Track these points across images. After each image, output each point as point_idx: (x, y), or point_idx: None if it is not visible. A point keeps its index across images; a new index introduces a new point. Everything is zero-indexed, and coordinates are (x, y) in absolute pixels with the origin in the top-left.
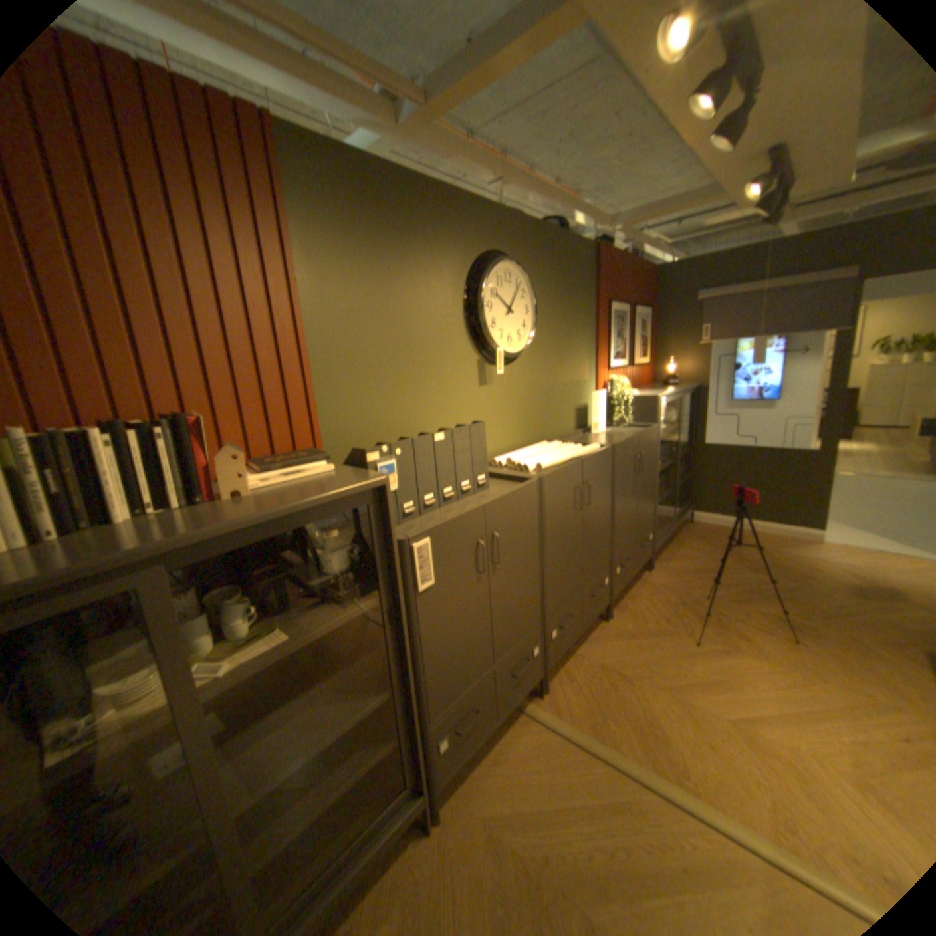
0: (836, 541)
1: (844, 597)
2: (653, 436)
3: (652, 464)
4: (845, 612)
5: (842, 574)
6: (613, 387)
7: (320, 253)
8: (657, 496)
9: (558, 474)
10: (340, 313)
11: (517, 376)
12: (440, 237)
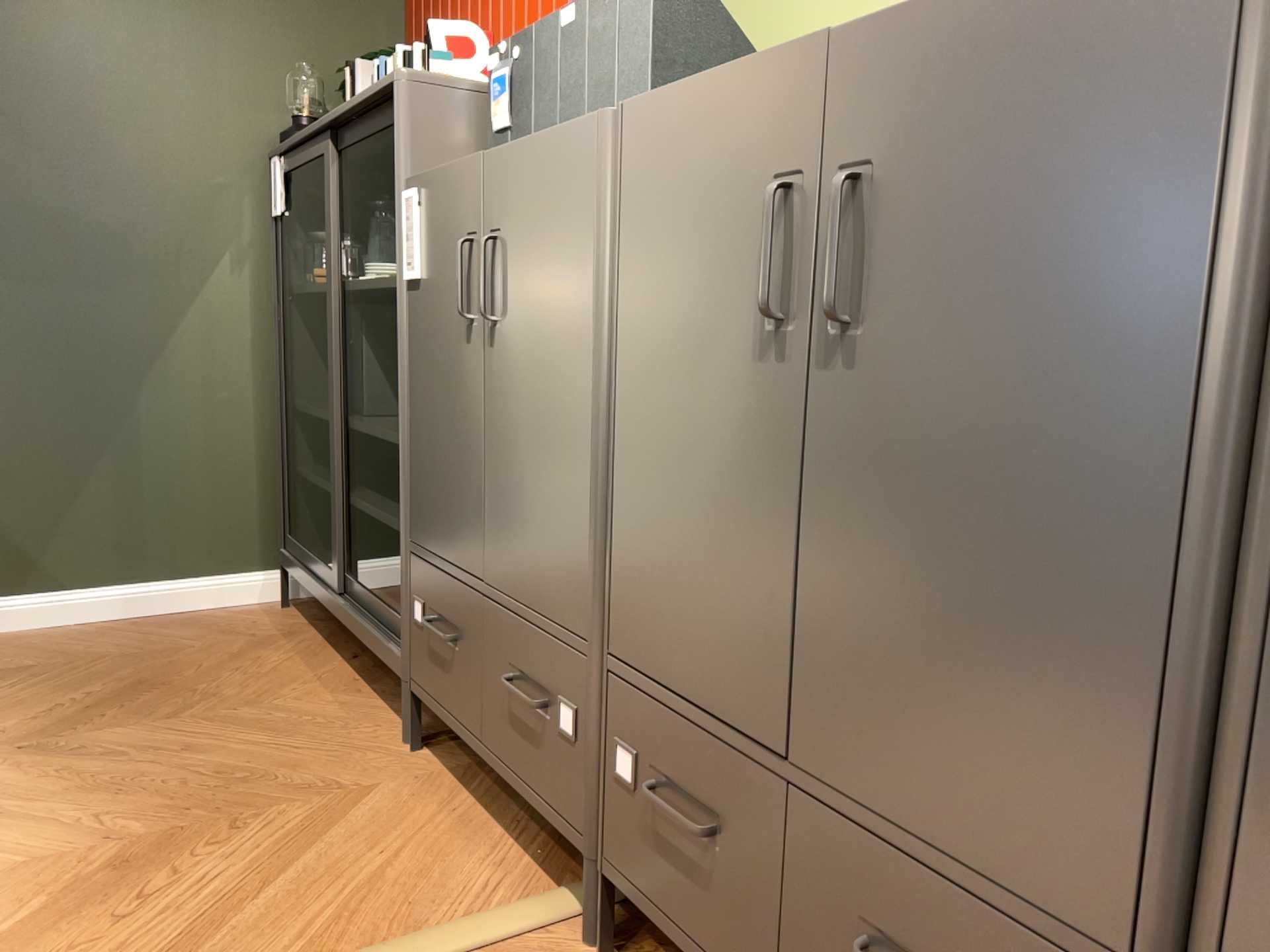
0: None
1: None
2: None
3: None
4: None
5: None
6: None
7: None
8: None
9: (678, 102)
10: None
11: None
12: None
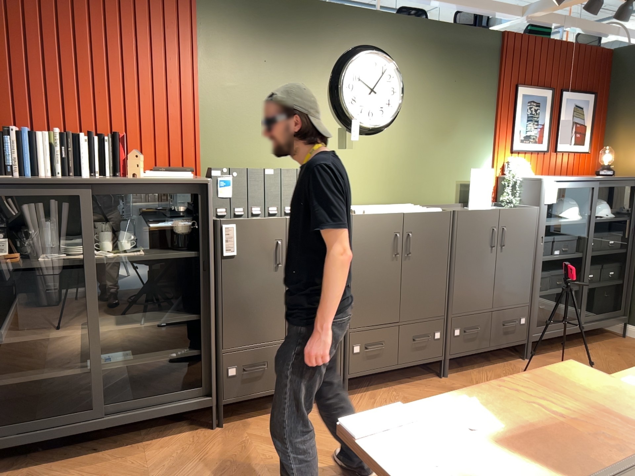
0: None
1: None
2: (529, 217)
3: (527, 244)
4: None
5: None
6: (510, 168)
7: (217, 53)
8: (538, 281)
9: (371, 217)
10: (226, 89)
11: (383, 145)
12: (312, 39)
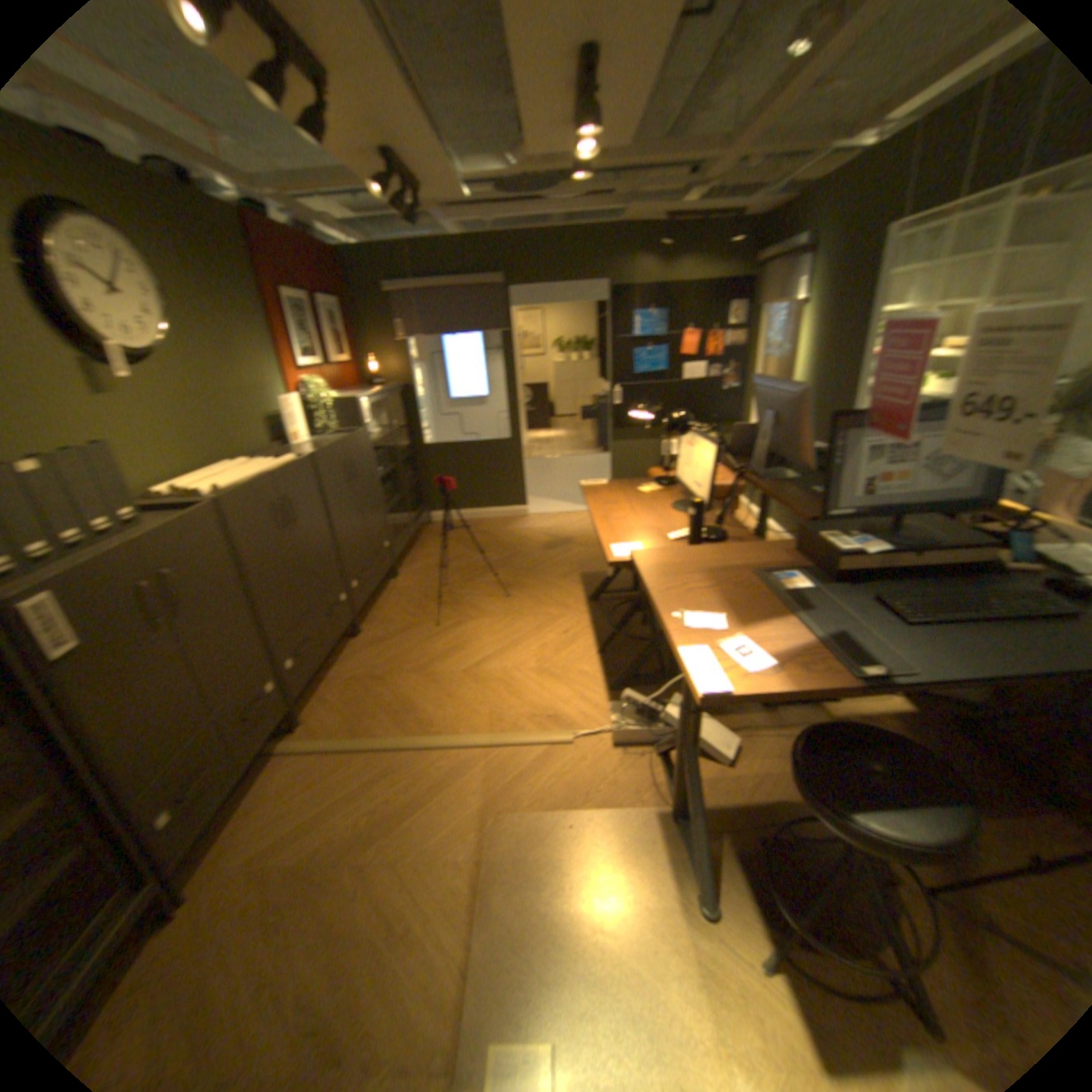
0: (534, 512)
1: (537, 553)
2: (360, 441)
3: (366, 470)
4: (537, 563)
5: (537, 537)
6: (306, 390)
7: None
8: (381, 503)
9: (239, 492)
10: None
11: (155, 380)
12: None
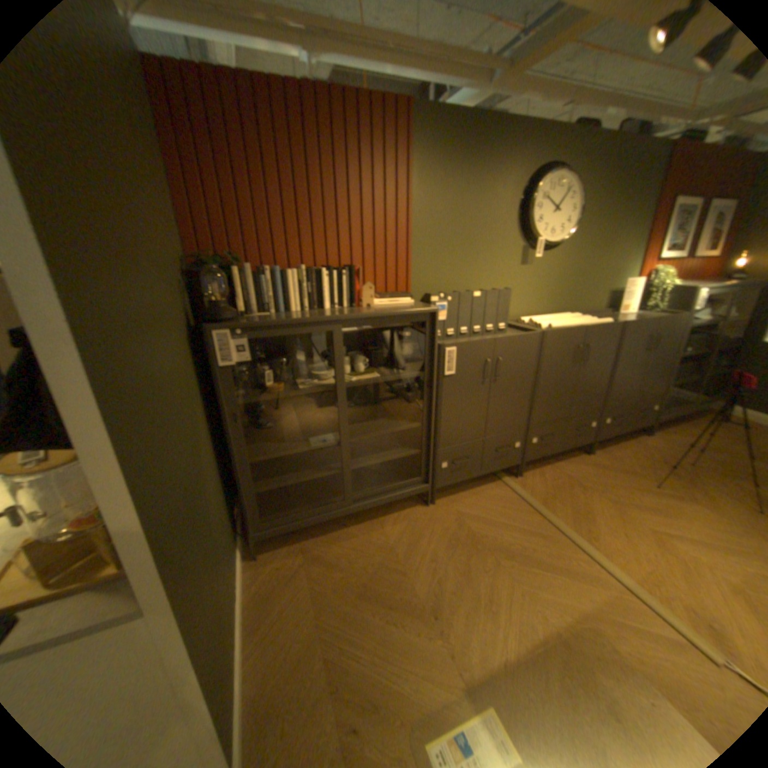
0: None
1: None
2: (681, 322)
3: (674, 346)
4: None
5: None
6: (658, 275)
7: (427, 177)
8: (674, 376)
9: (561, 332)
10: (432, 214)
11: (556, 259)
12: (509, 157)
